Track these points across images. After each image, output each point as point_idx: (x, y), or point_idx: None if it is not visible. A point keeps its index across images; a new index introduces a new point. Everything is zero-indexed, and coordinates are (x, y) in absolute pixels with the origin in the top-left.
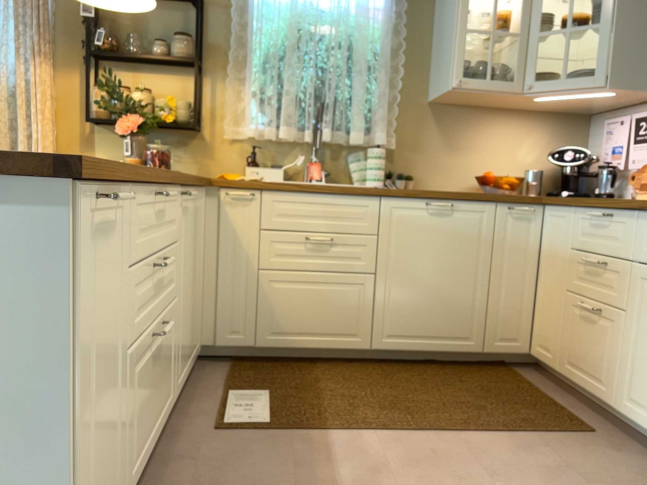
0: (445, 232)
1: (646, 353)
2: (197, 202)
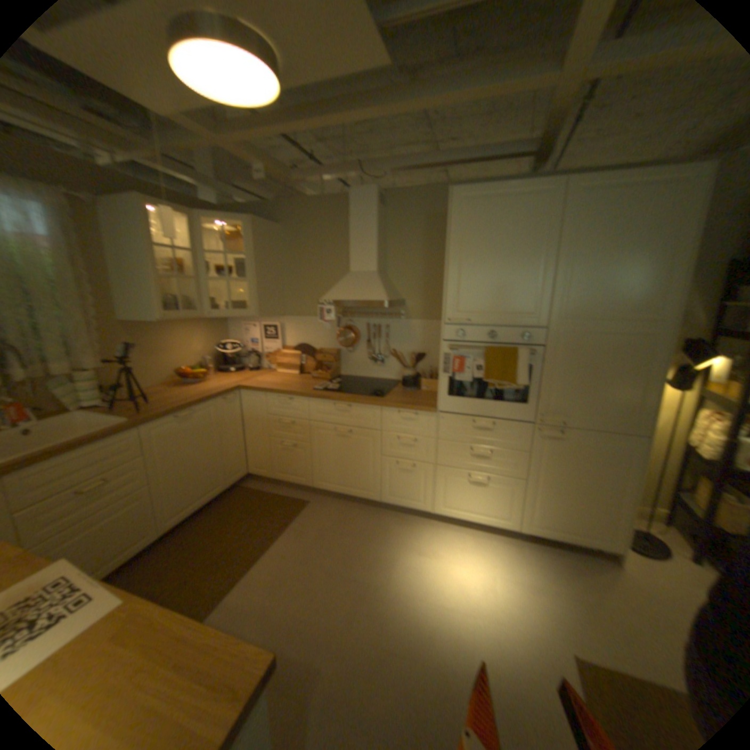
0: (191, 432)
1: (324, 461)
2: None
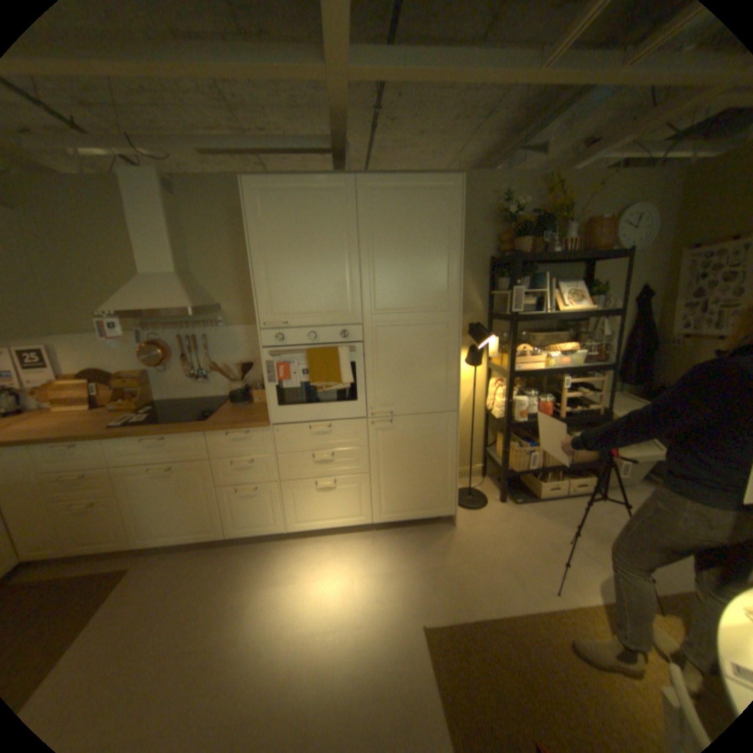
0: None
1: (139, 513)
2: None
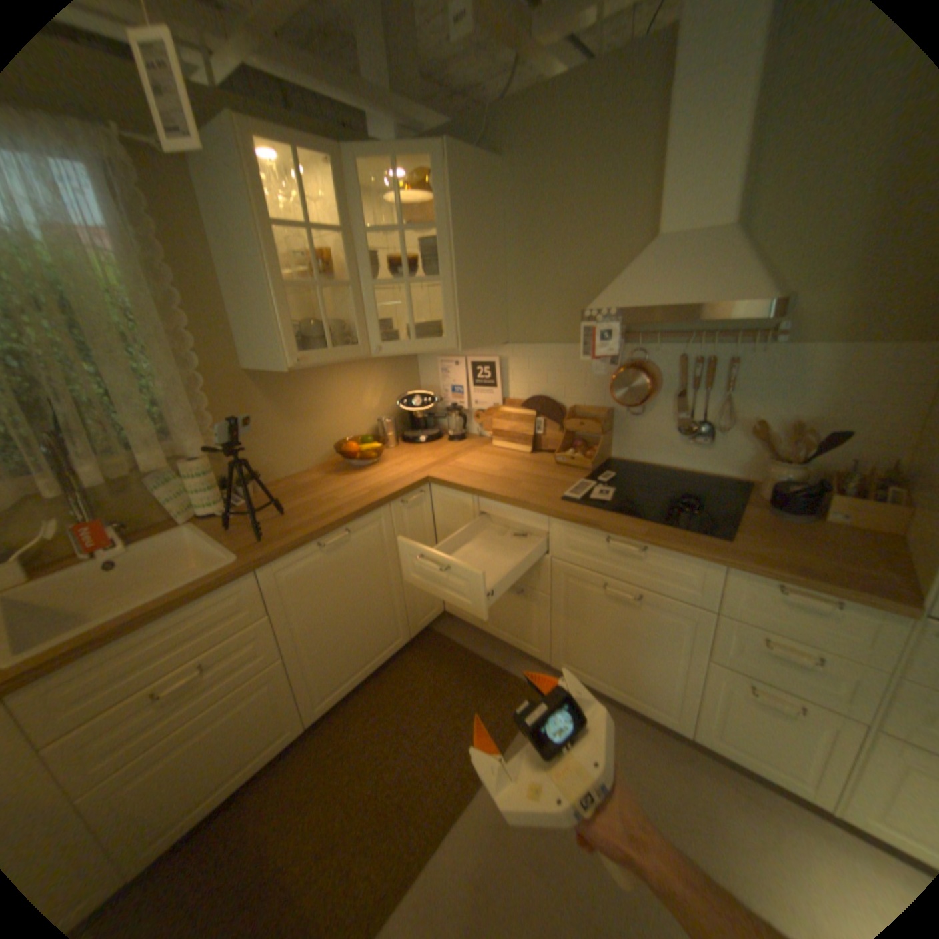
0: (347, 563)
1: (576, 631)
2: None
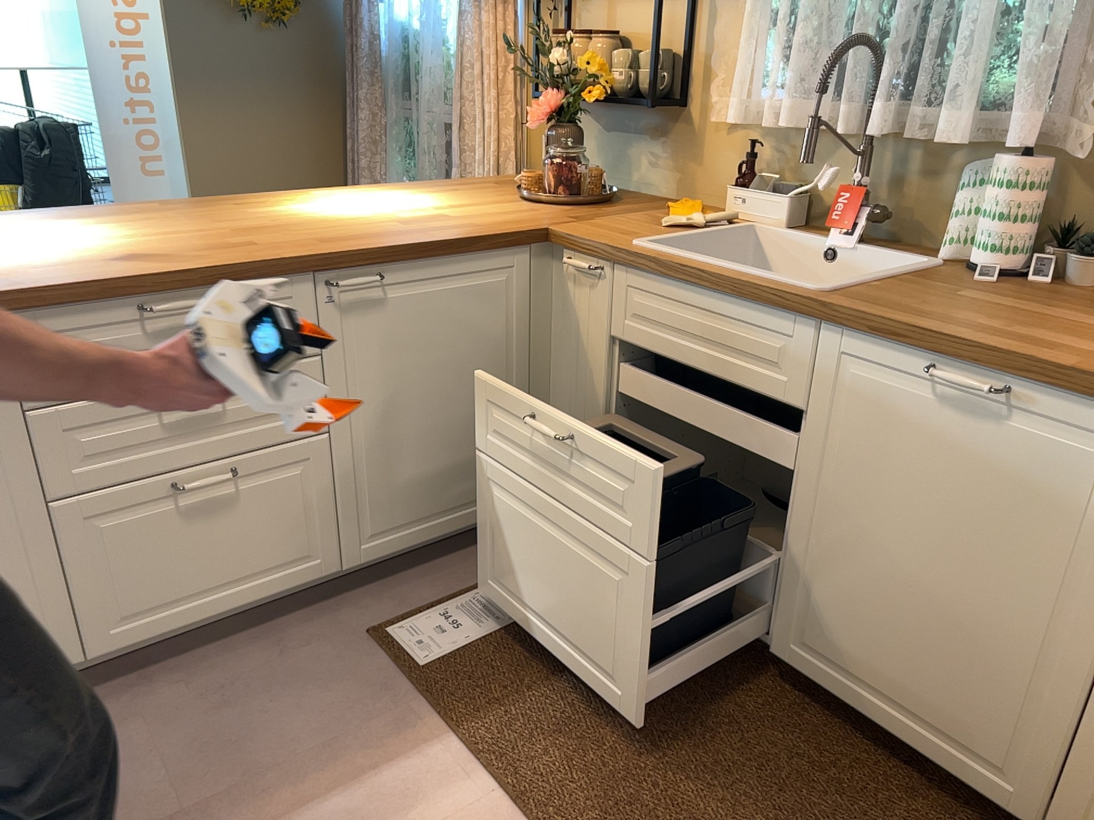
0: (973, 463)
1: None
2: (476, 277)
